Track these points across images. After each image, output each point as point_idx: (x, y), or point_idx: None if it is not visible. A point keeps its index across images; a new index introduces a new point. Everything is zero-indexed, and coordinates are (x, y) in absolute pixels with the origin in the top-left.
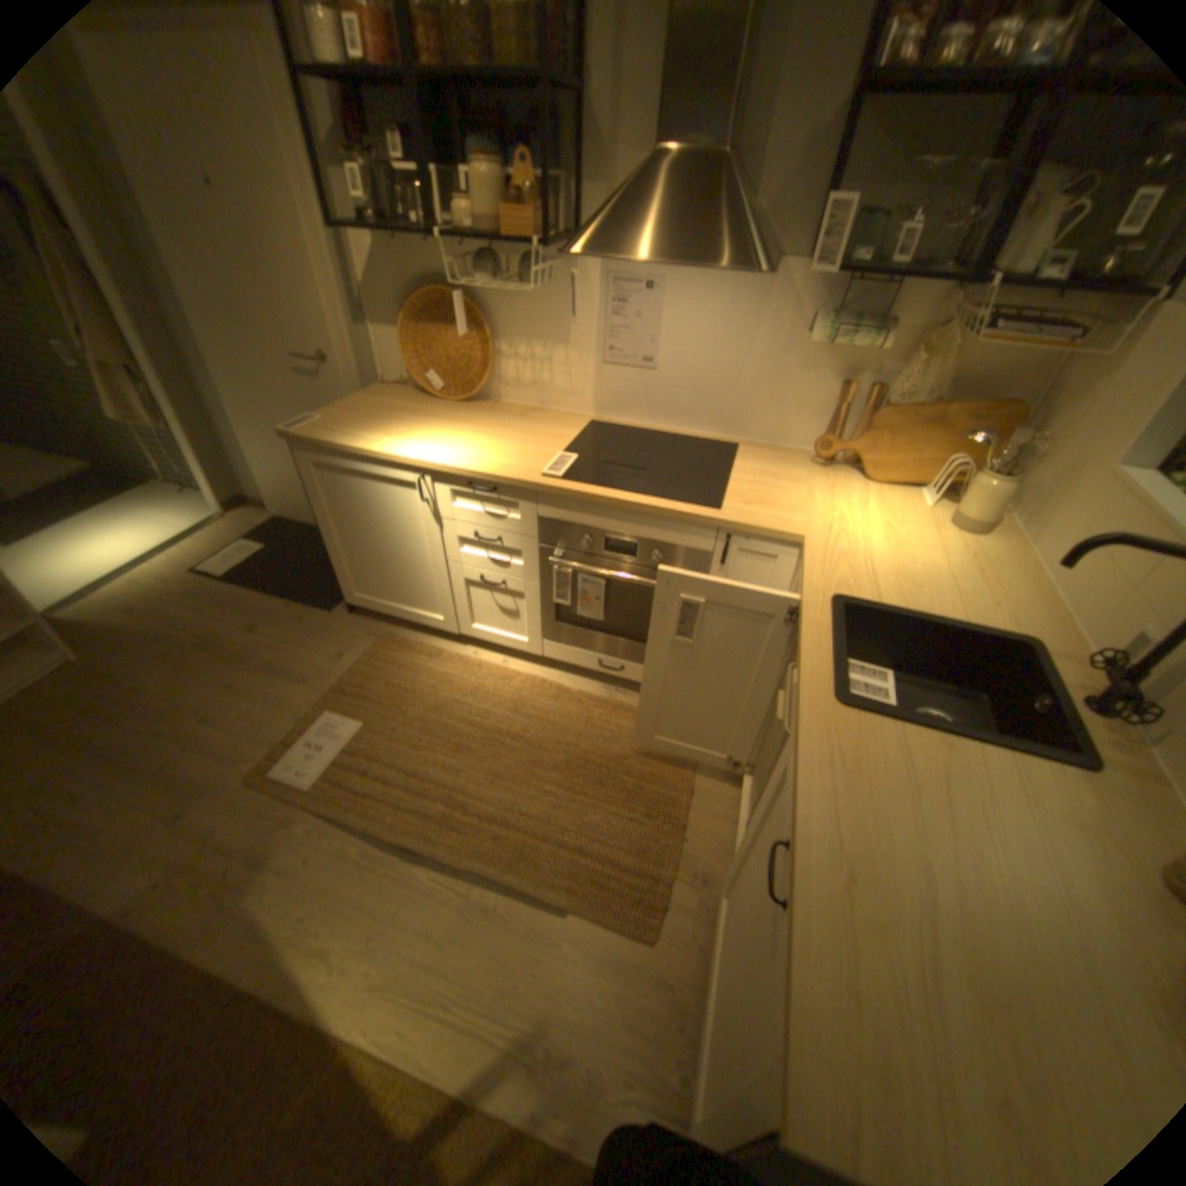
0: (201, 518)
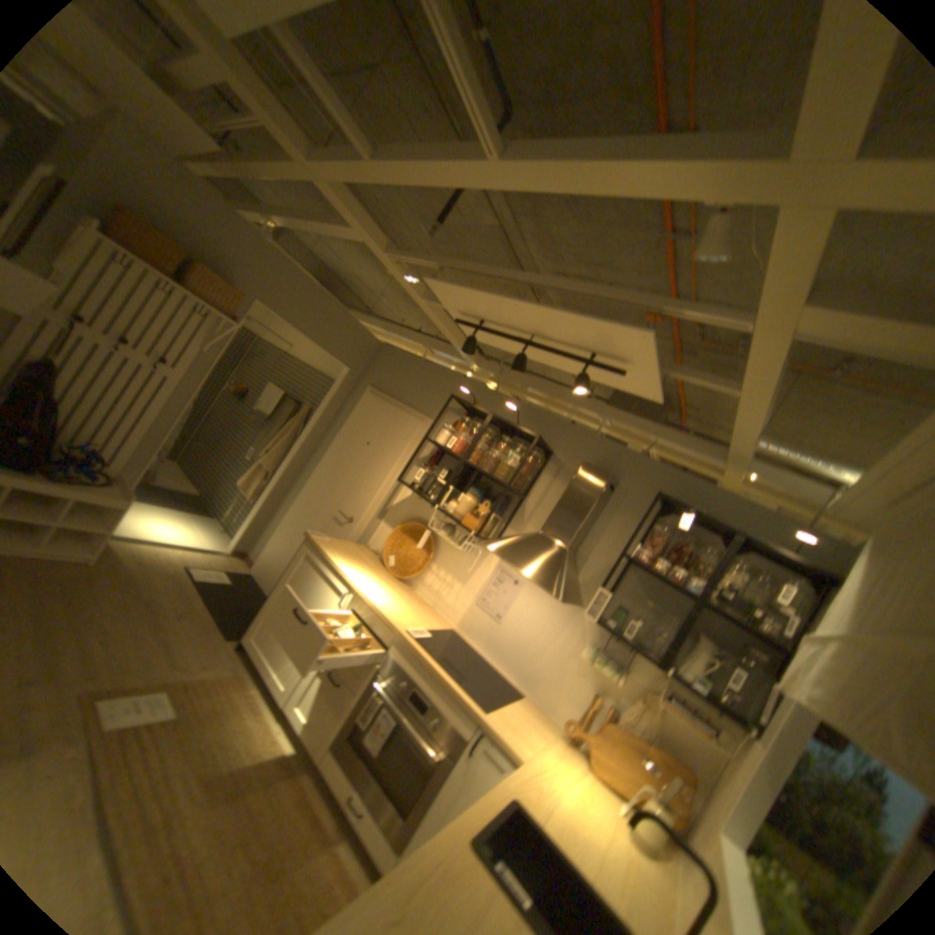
0: (216, 550)
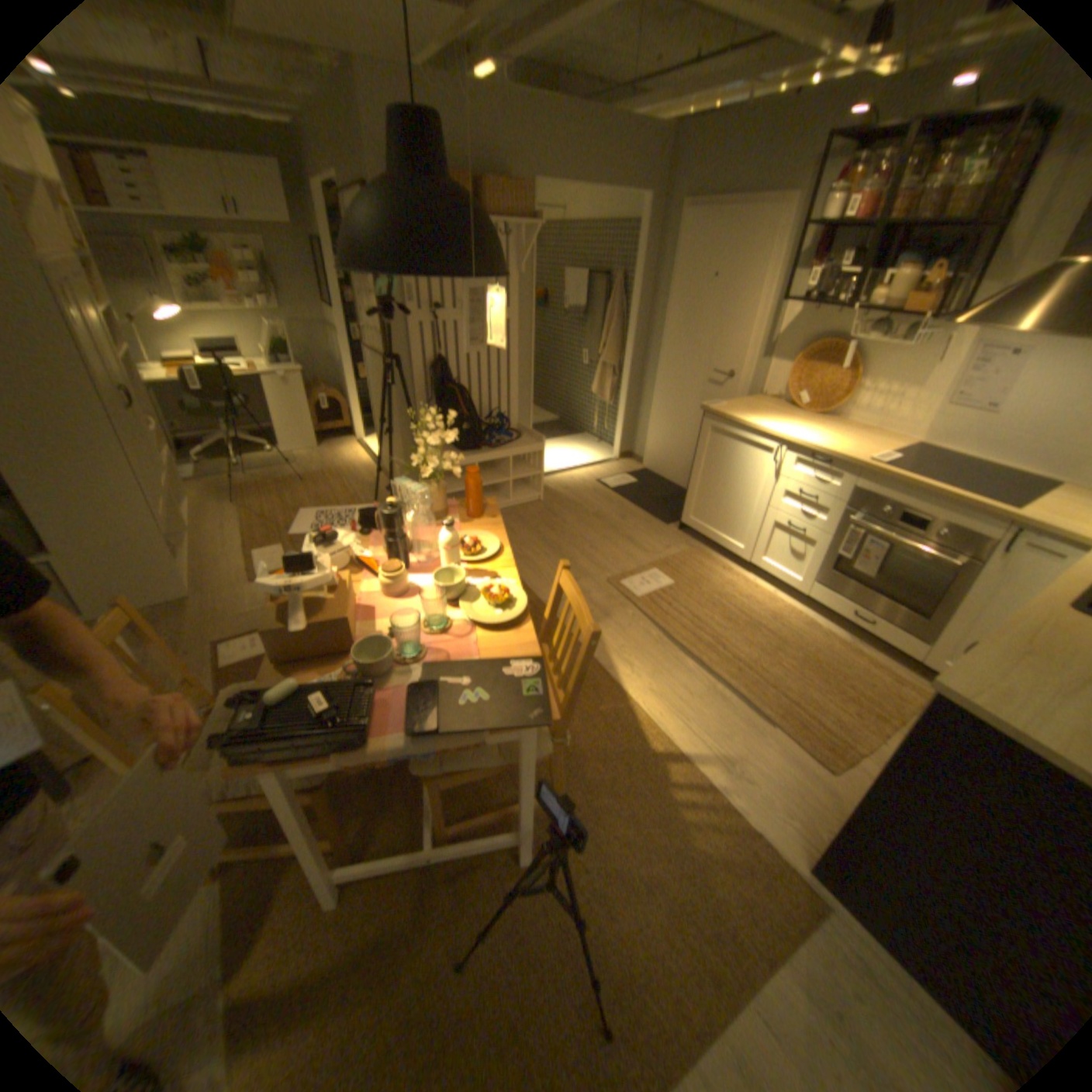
0: (605, 458)
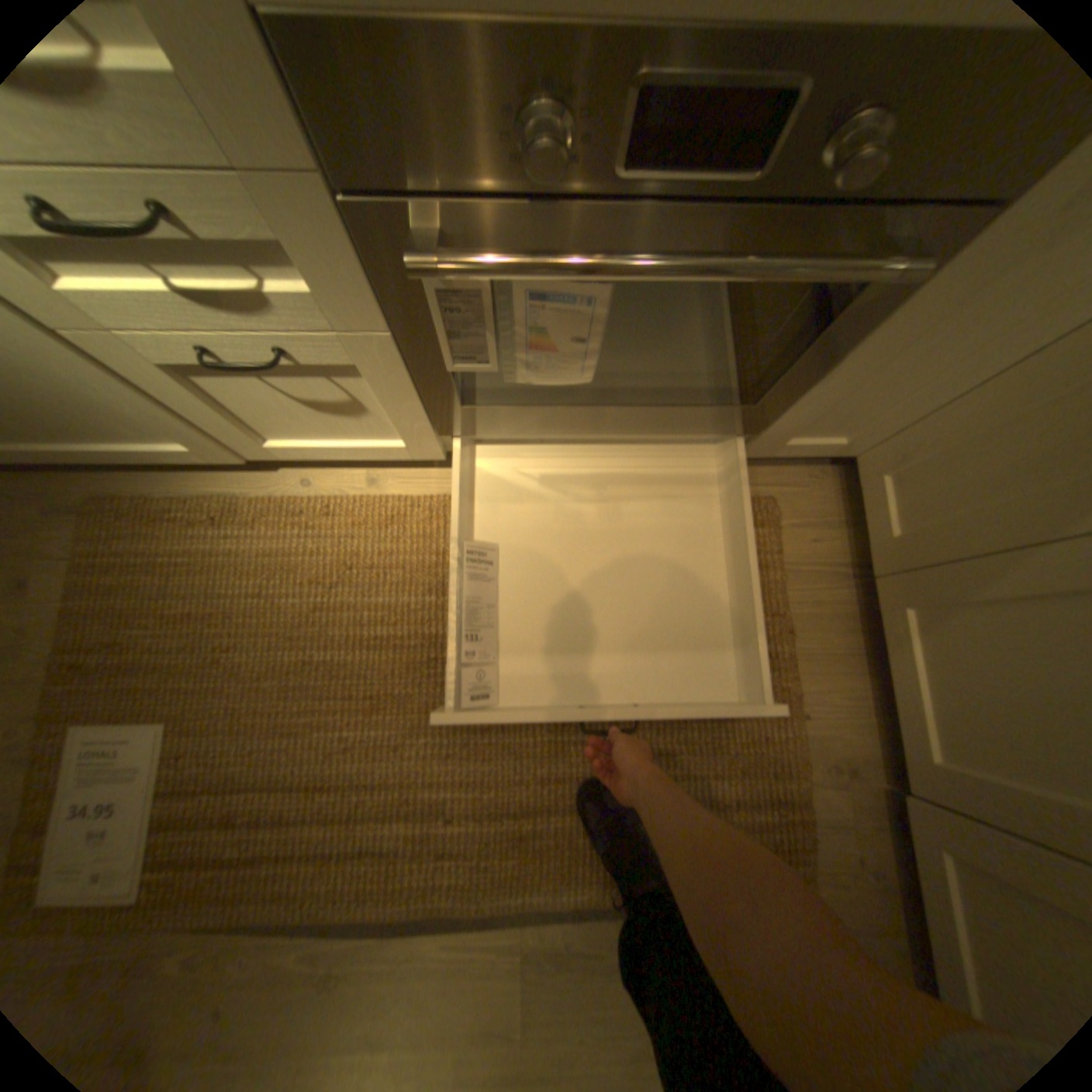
0: None
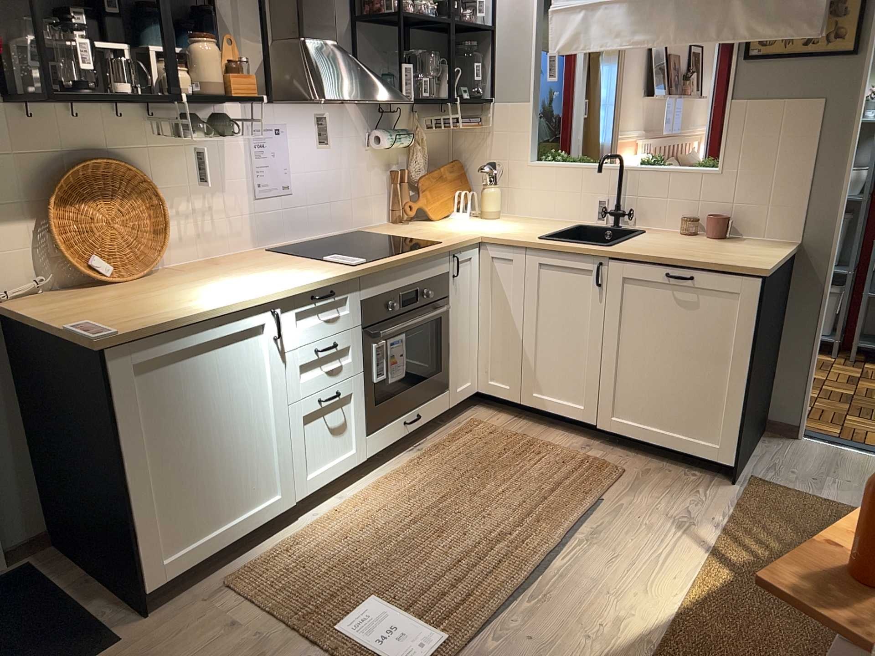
0: None
